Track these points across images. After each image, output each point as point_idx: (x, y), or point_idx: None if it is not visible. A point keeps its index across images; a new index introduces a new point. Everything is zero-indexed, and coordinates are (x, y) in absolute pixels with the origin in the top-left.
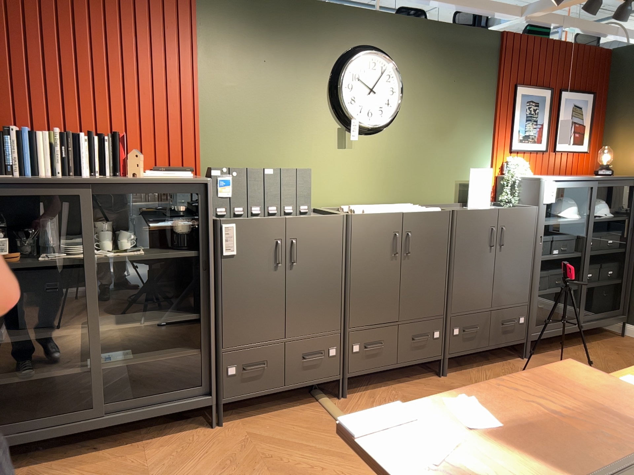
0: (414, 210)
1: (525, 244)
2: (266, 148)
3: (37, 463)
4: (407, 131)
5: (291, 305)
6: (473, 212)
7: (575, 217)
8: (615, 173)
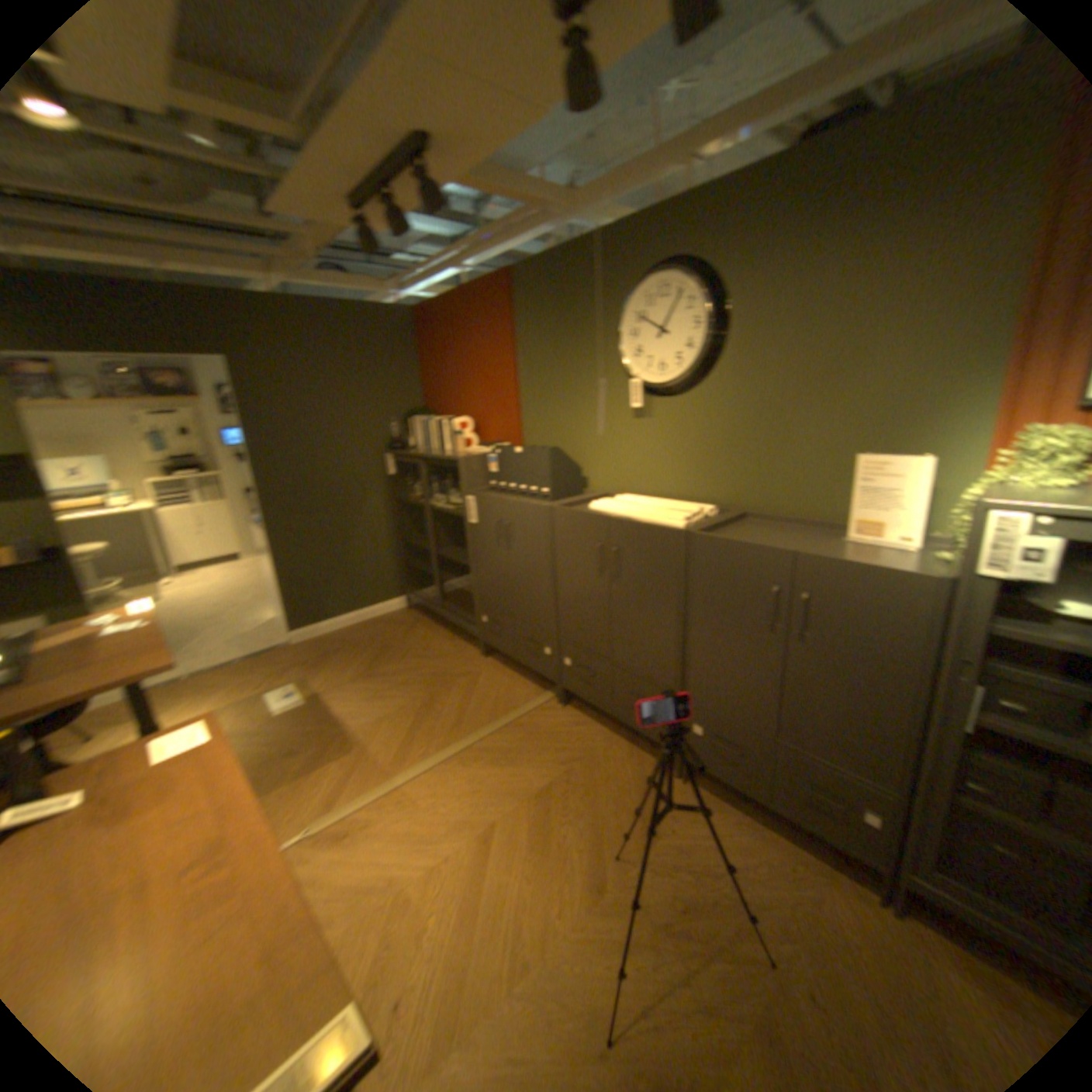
0: (642, 518)
1: (889, 655)
2: (564, 423)
3: (428, 620)
4: (737, 384)
5: (513, 585)
6: (725, 544)
7: None
8: None
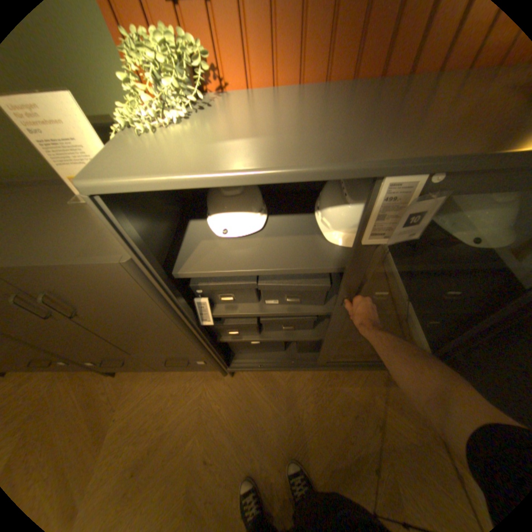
0: None
1: (140, 313)
2: None
3: None
4: None
5: None
6: None
7: (350, 243)
8: None
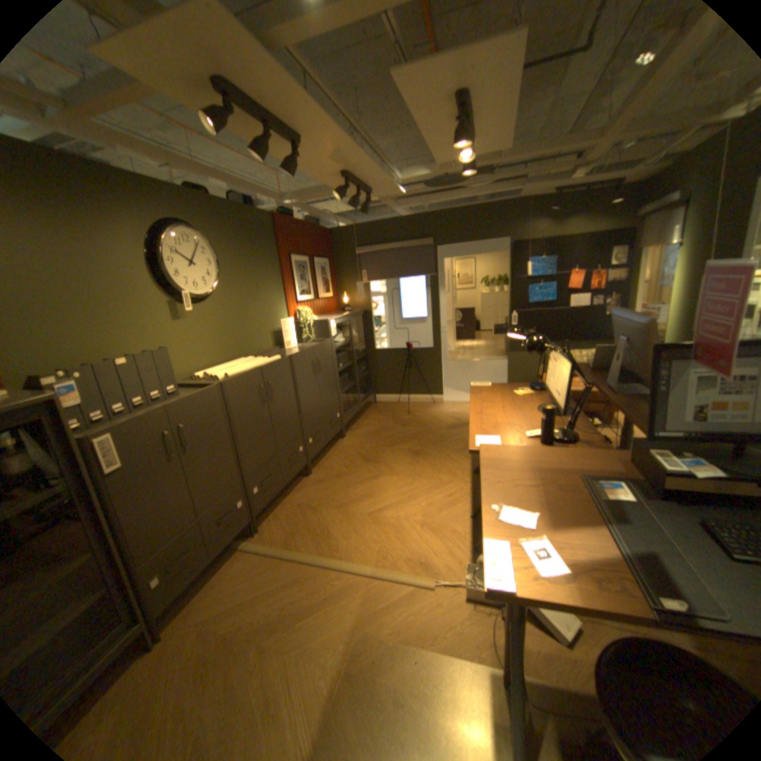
0: (264, 363)
1: (330, 366)
2: (94, 335)
3: None
4: (228, 297)
5: (196, 484)
6: (301, 354)
7: (343, 341)
8: (349, 309)
